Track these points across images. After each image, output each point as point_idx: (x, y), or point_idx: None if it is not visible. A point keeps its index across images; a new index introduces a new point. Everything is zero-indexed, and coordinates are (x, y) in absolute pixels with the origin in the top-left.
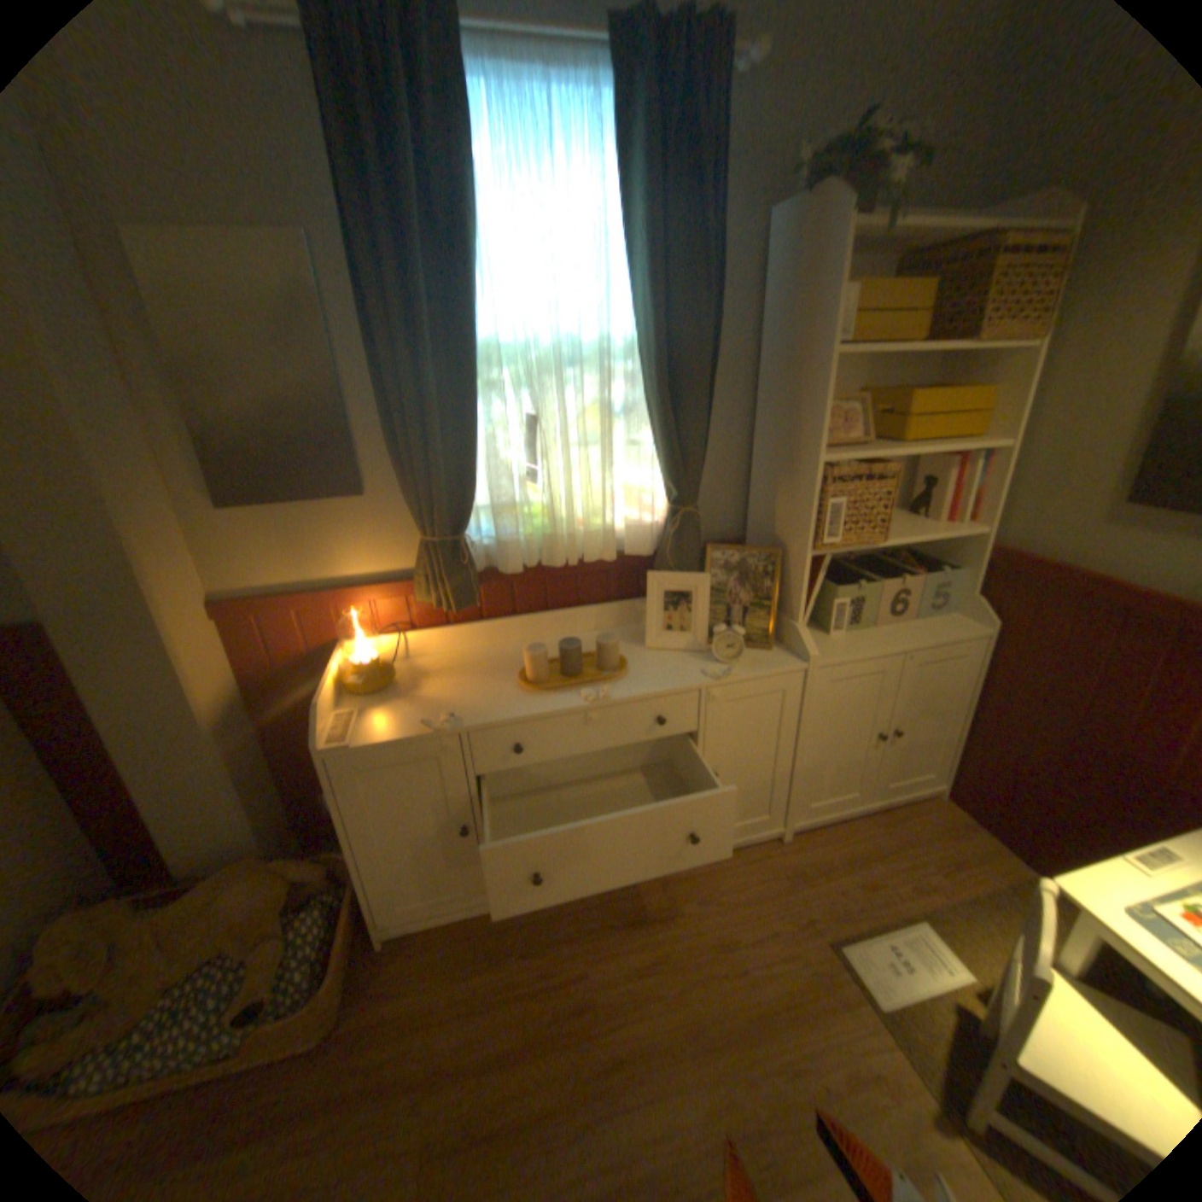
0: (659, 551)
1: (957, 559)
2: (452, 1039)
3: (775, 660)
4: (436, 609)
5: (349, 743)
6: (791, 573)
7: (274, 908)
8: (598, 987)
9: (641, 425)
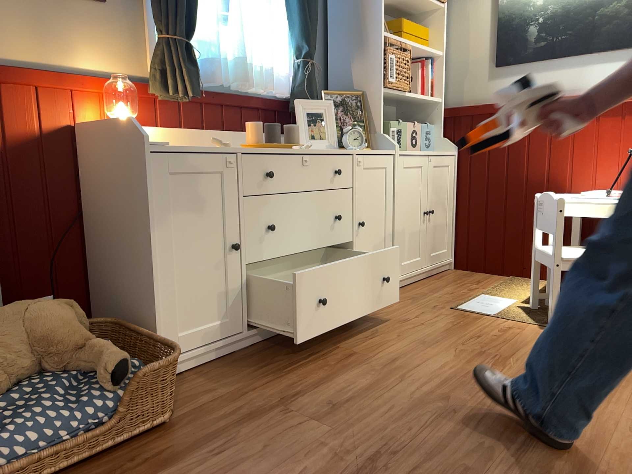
0: (293, 94)
1: (427, 122)
2: (276, 388)
3: (377, 150)
4: (173, 94)
5: (166, 143)
6: (371, 105)
7: (78, 326)
8: (349, 348)
9: (280, 7)
